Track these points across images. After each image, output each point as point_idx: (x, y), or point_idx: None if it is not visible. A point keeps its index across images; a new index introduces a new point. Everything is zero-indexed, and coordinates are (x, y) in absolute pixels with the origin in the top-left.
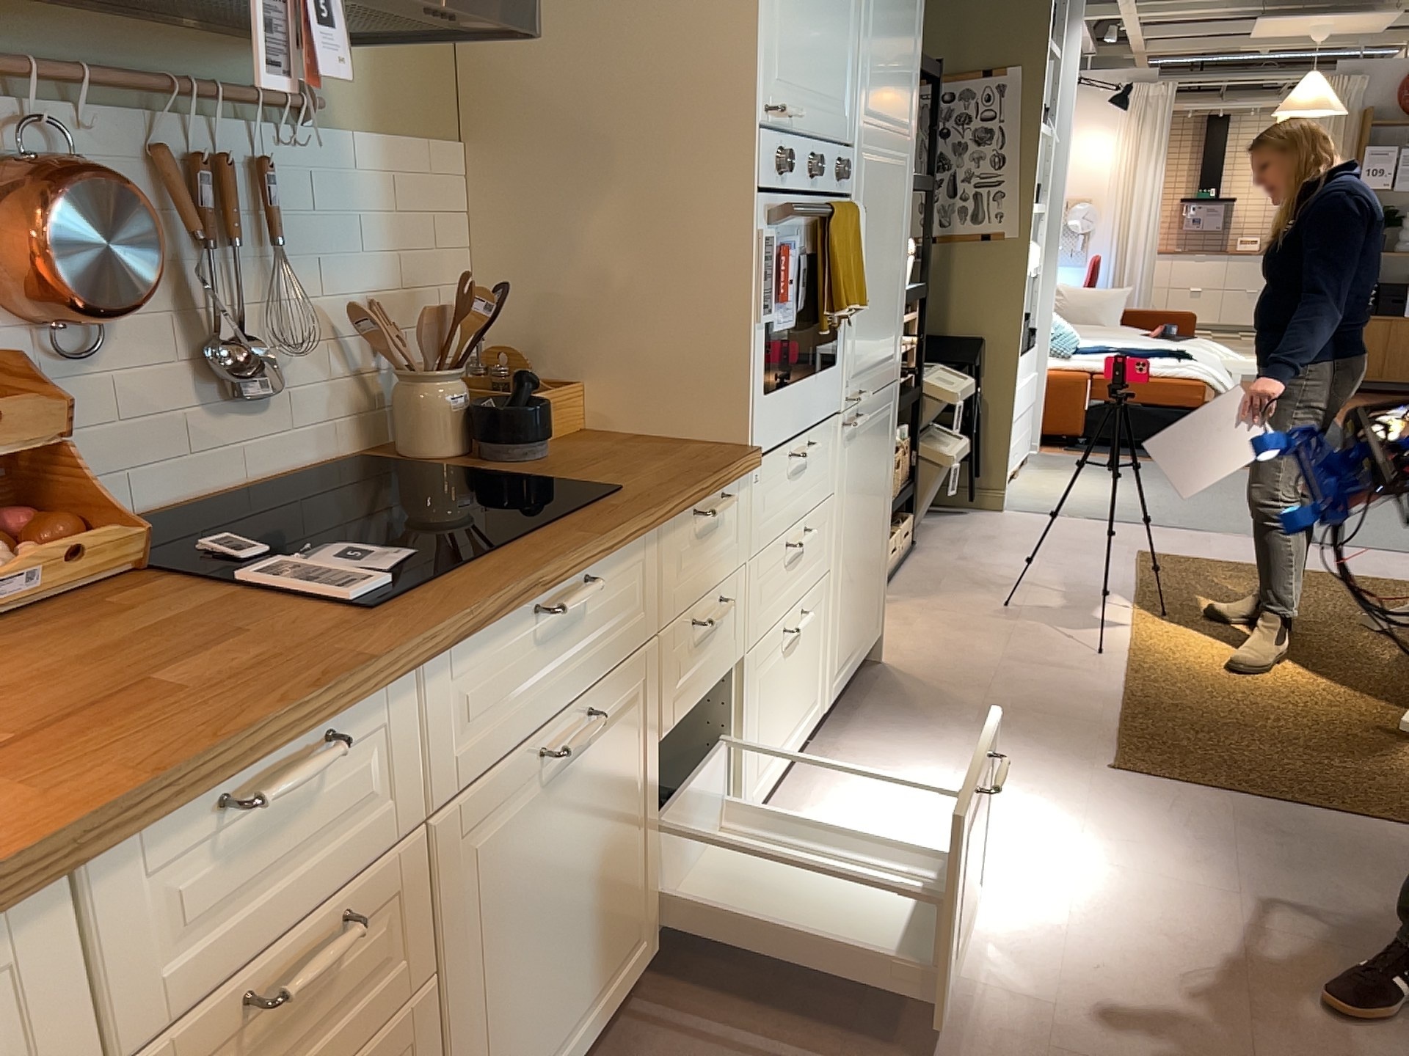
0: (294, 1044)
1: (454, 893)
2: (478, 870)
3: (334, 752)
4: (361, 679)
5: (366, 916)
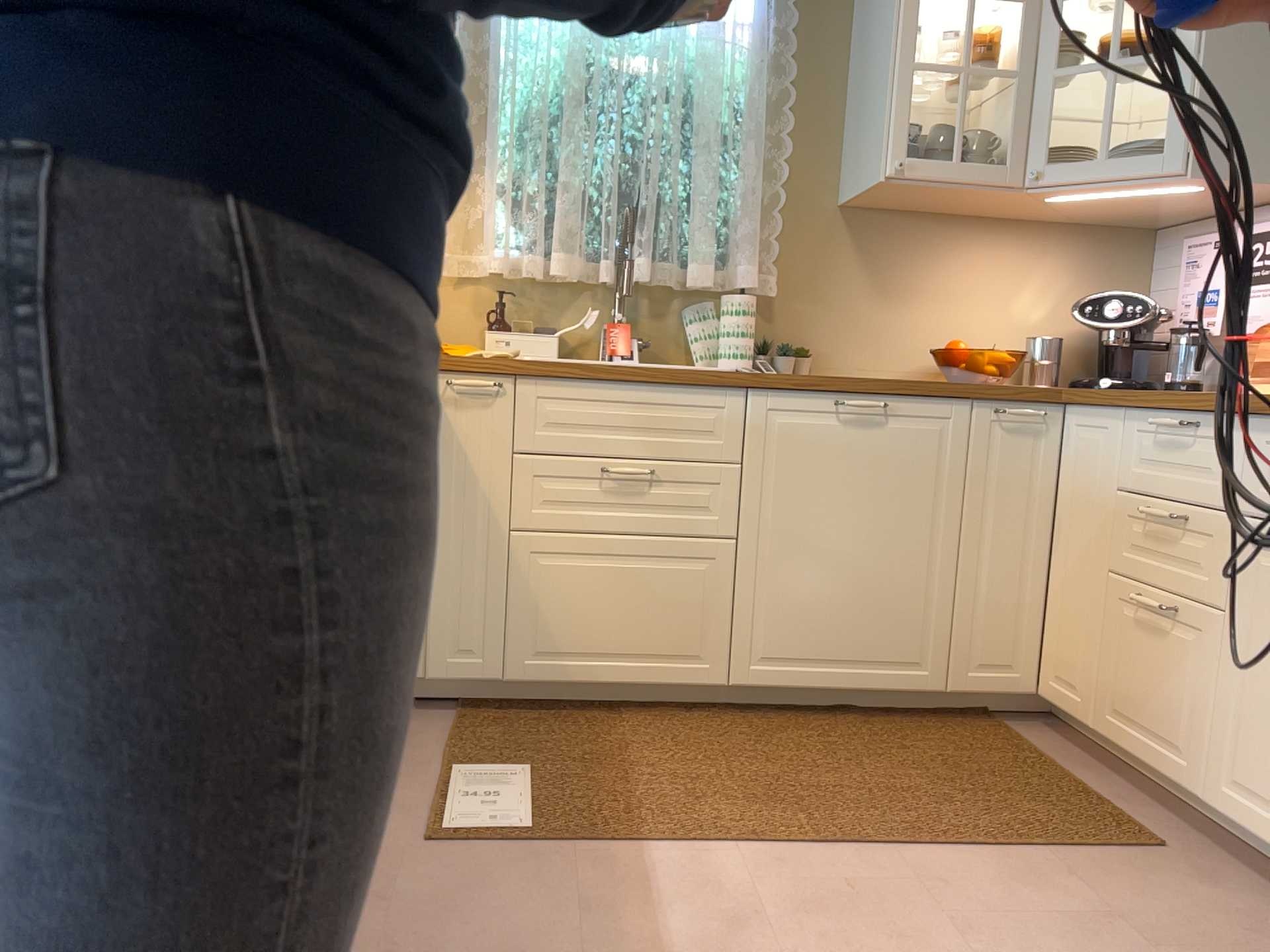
0: (1159, 554)
1: (1243, 579)
2: (1262, 585)
3: (1177, 422)
4: (1201, 400)
5: (1179, 518)
